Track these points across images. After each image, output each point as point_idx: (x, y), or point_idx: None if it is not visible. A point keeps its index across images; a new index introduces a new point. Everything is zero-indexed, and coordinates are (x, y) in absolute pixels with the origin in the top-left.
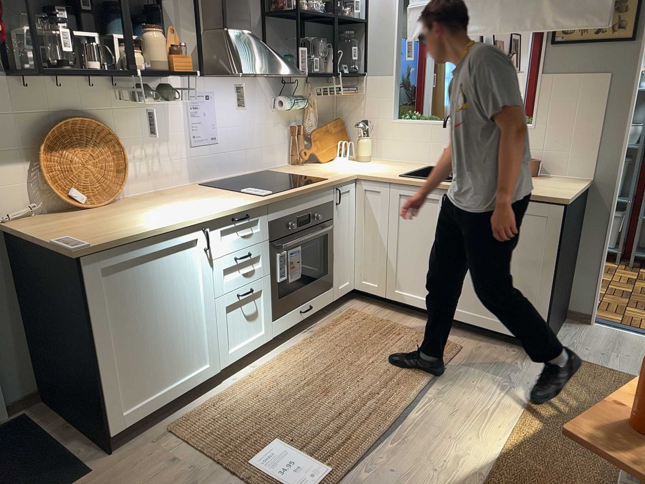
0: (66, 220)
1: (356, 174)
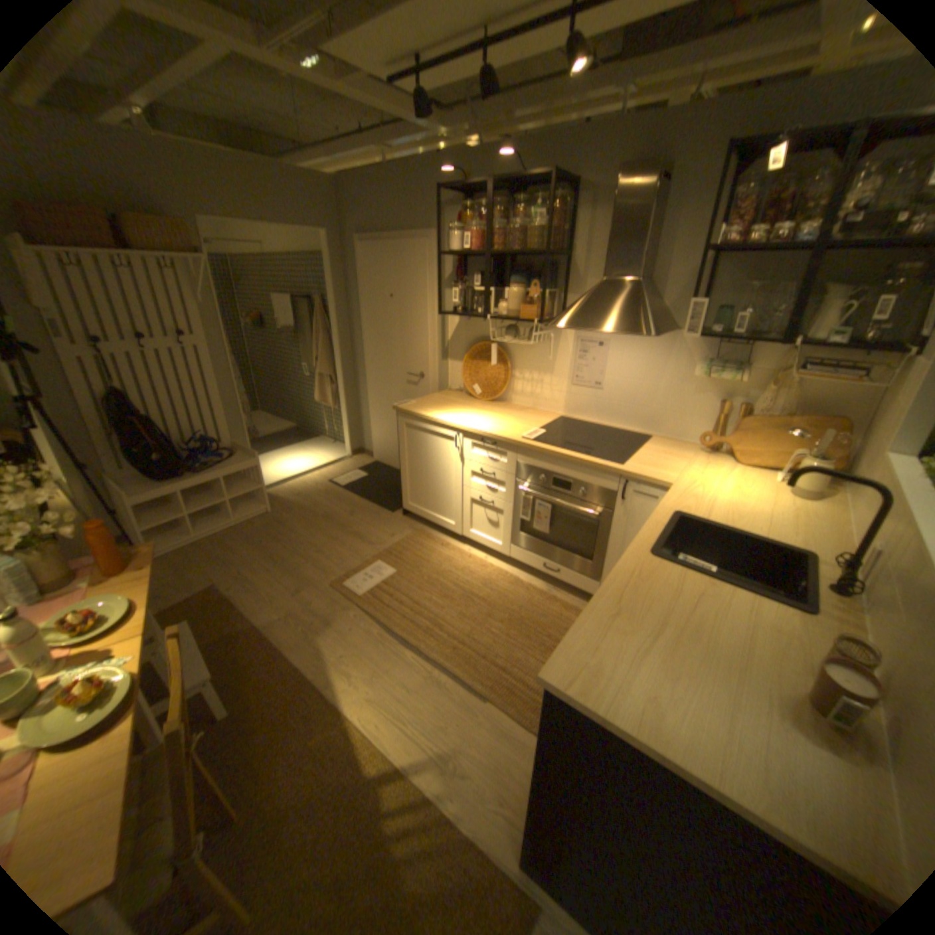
0: (453, 398)
1: (670, 484)
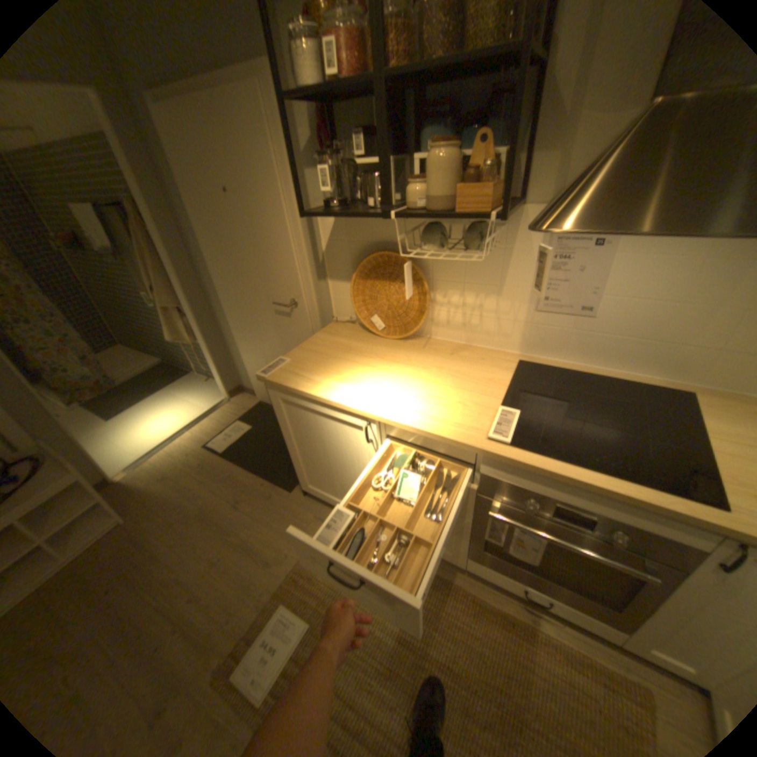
0: (345, 339)
1: None
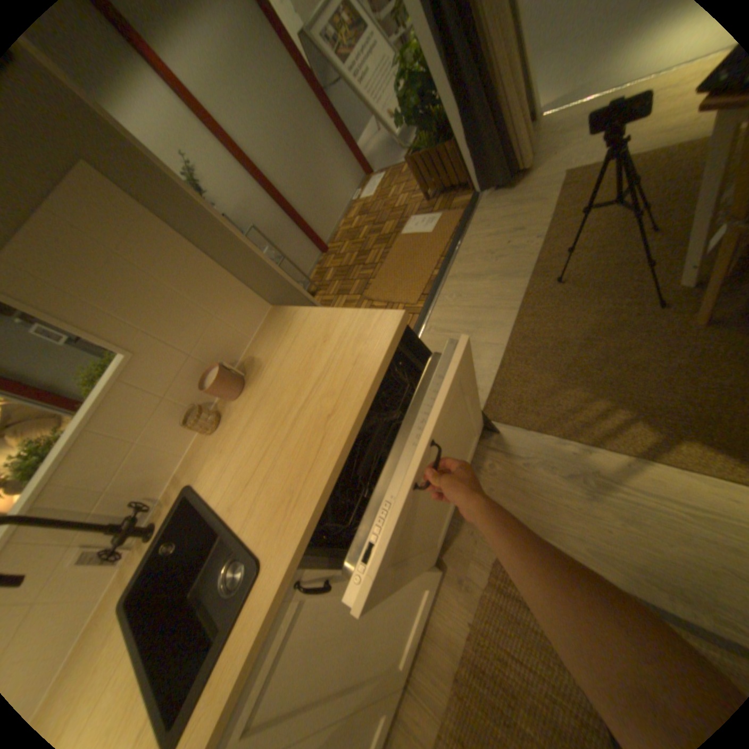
0: None
1: None
